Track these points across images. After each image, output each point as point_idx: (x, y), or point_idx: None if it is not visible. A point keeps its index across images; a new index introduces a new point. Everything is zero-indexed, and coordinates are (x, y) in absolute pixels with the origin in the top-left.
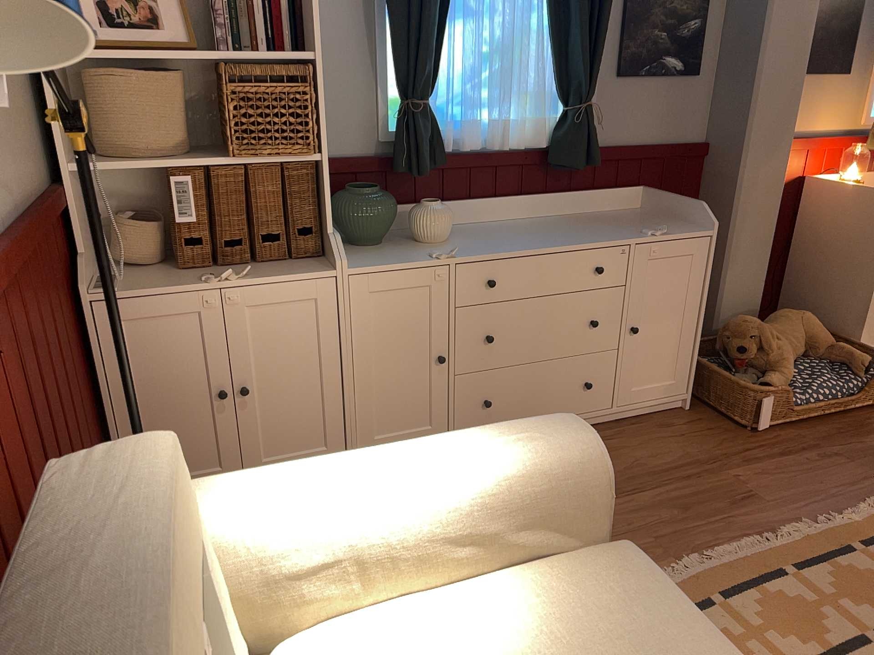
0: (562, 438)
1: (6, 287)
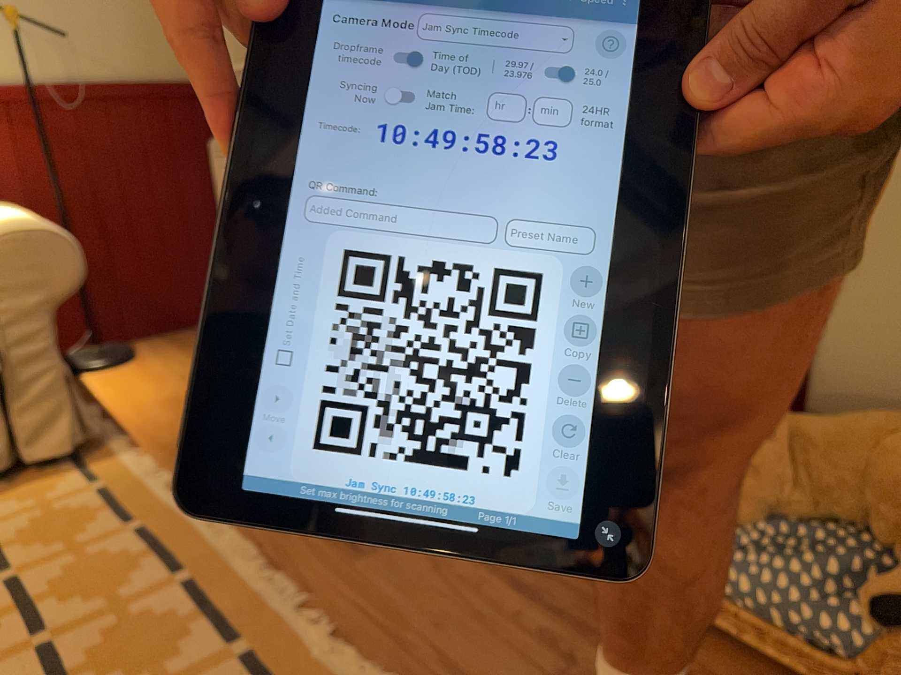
0: (4, 228)
1: (57, 108)
